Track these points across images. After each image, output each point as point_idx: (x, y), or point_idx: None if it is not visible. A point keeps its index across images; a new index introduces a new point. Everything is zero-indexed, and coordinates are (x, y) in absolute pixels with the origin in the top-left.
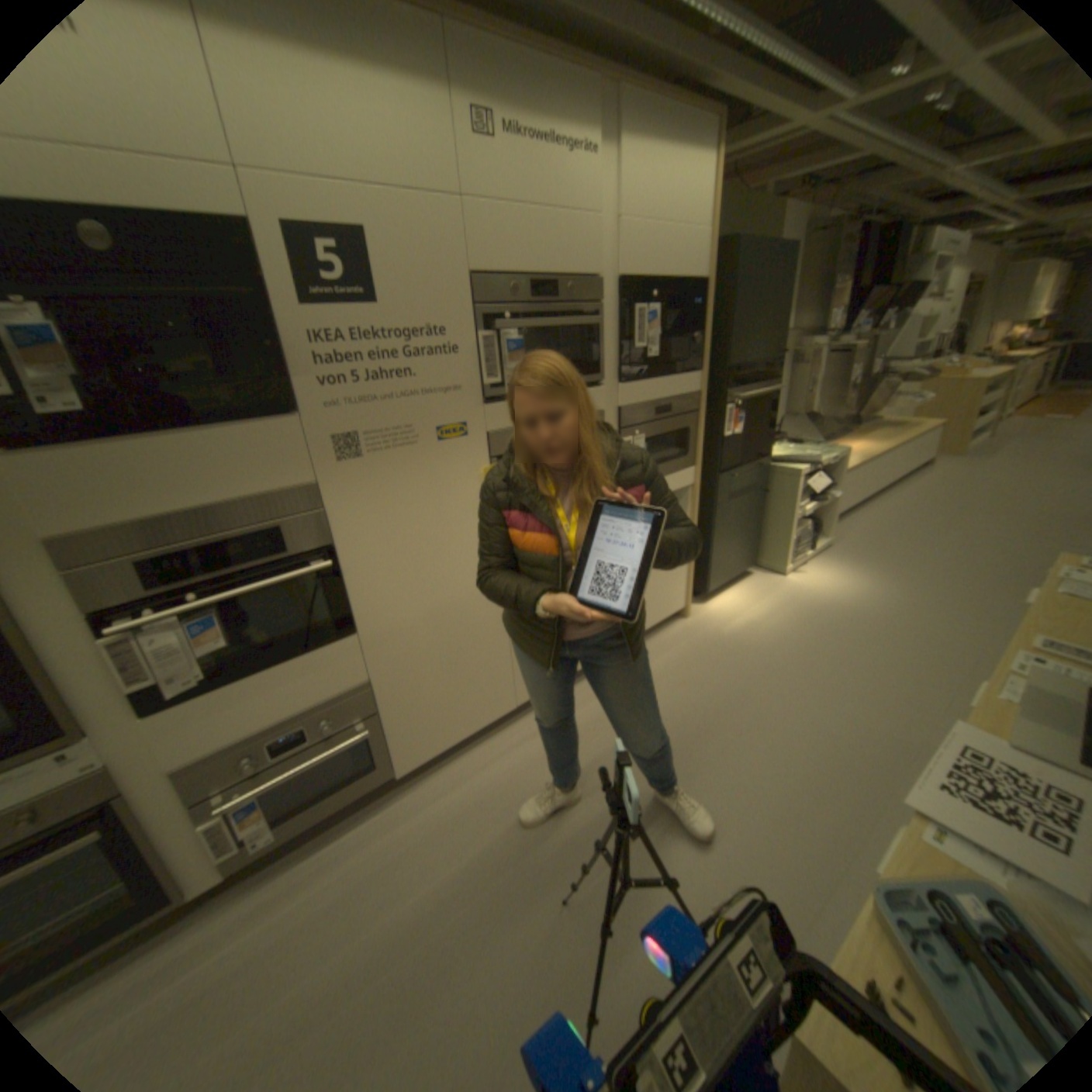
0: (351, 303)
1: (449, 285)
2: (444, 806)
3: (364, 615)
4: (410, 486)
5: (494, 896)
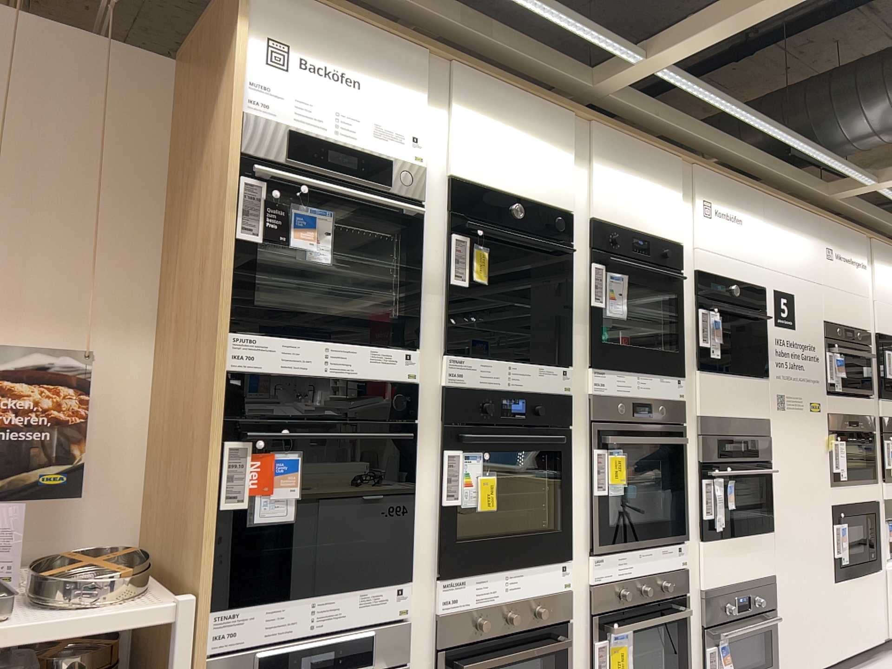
0: (787, 328)
1: (815, 325)
2: None
3: (777, 517)
4: (798, 435)
5: None
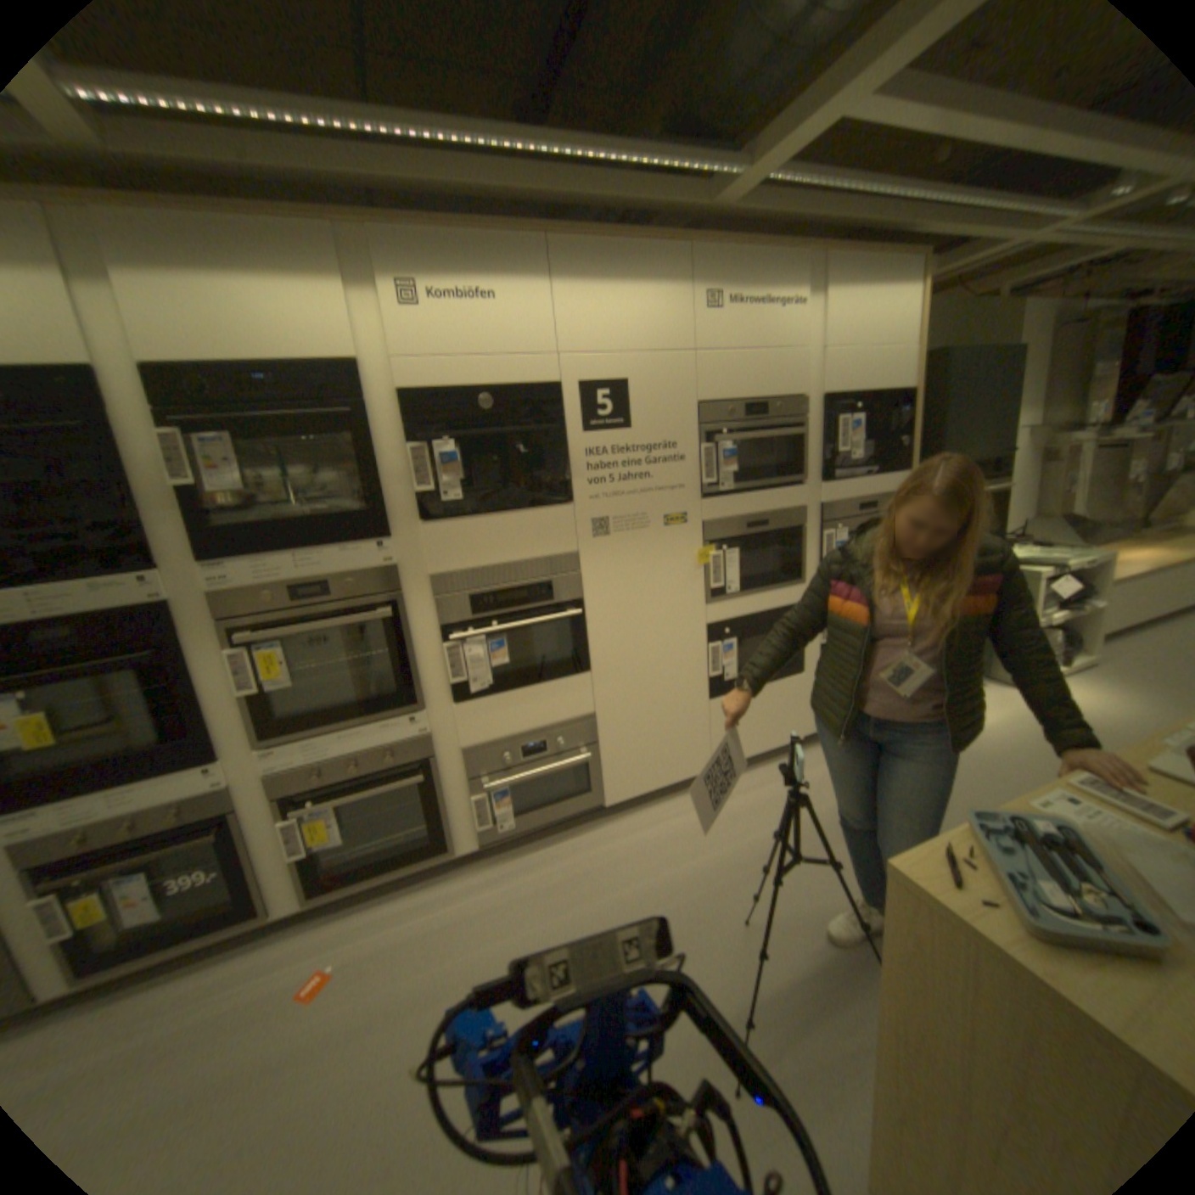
0: (614, 430)
1: (682, 413)
2: (644, 838)
3: (598, 658)
4: (640, 561)
5: (685, 908)
